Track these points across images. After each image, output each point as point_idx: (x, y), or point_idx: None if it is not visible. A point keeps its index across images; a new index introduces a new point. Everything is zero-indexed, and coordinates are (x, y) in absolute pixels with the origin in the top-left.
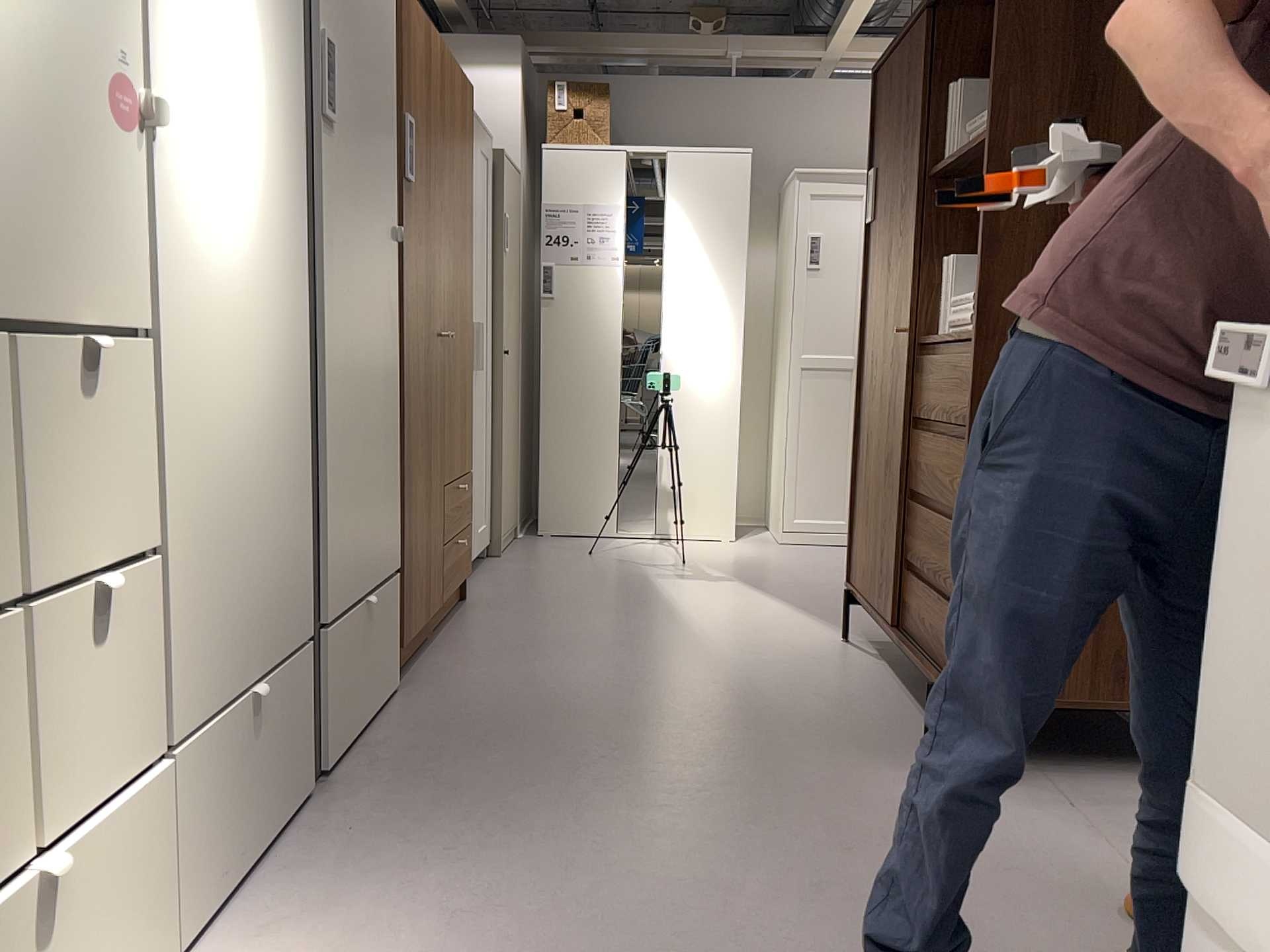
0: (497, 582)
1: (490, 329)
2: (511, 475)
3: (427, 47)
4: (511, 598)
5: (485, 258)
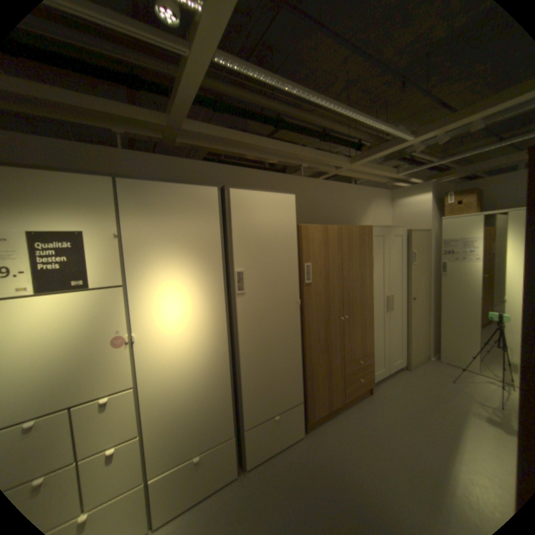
0: (395, 388)
1: (405, 293)
2: (422, 340)
3: (324, 235)
4: (390, 401)
5: (400, 270)
